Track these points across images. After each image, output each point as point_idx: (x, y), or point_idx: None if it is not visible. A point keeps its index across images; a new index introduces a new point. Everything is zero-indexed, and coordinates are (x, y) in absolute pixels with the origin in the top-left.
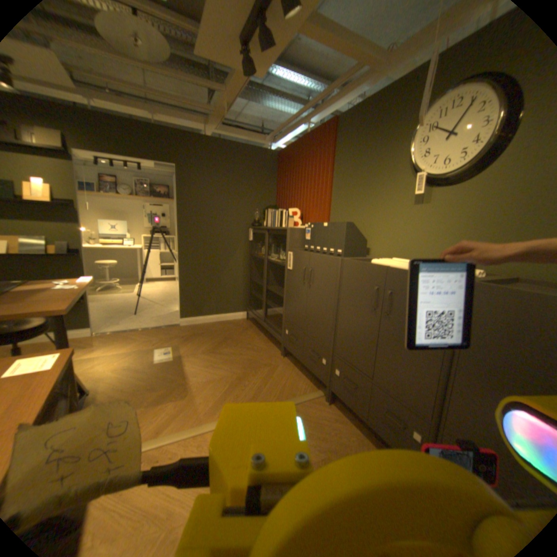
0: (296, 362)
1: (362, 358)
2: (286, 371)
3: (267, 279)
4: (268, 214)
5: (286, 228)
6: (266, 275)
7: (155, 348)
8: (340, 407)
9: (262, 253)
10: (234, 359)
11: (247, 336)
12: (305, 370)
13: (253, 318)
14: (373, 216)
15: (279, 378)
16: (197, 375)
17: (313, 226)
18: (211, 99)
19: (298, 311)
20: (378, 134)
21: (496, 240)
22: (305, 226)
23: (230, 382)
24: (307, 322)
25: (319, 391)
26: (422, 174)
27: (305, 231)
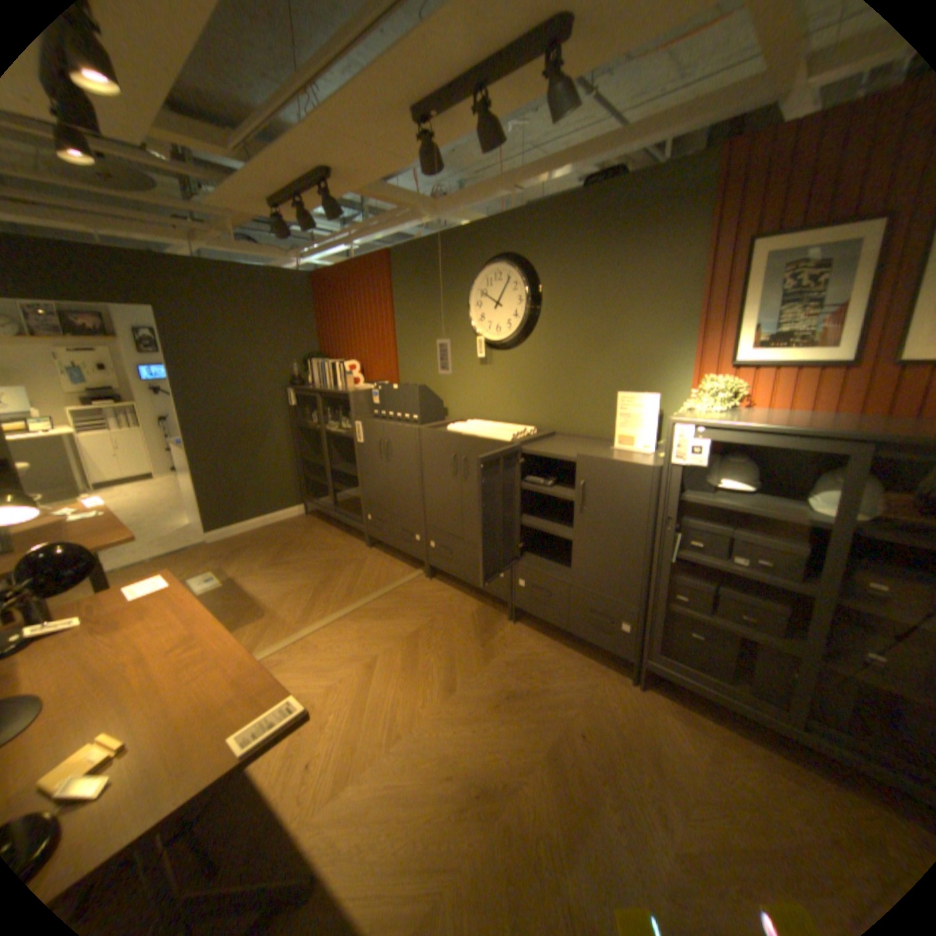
0: (387, 549)
1: (452, 522)
2: (378, 561)
3: (328, 456)
4: (312, 365)
5: (344, 387)
6: (326, 451)
7: (186, 578)
8: (441, 578)
9: (312, 421)
10: (308, 564)
11: (315, 535)
12: (399, 554)
13: (314, 511)
14: (445, 374)
15: (370, 569)
16: (267, 592)
17: (381, 388)
18: (191, 199)
19: (380, 490)
20: (436, 285)
21: (539, 400)
22: (371, 387)
23: (313, 588)
24: (392, 500)
25: (417, 570)
26: (480, 339)
27: (372, 393)
